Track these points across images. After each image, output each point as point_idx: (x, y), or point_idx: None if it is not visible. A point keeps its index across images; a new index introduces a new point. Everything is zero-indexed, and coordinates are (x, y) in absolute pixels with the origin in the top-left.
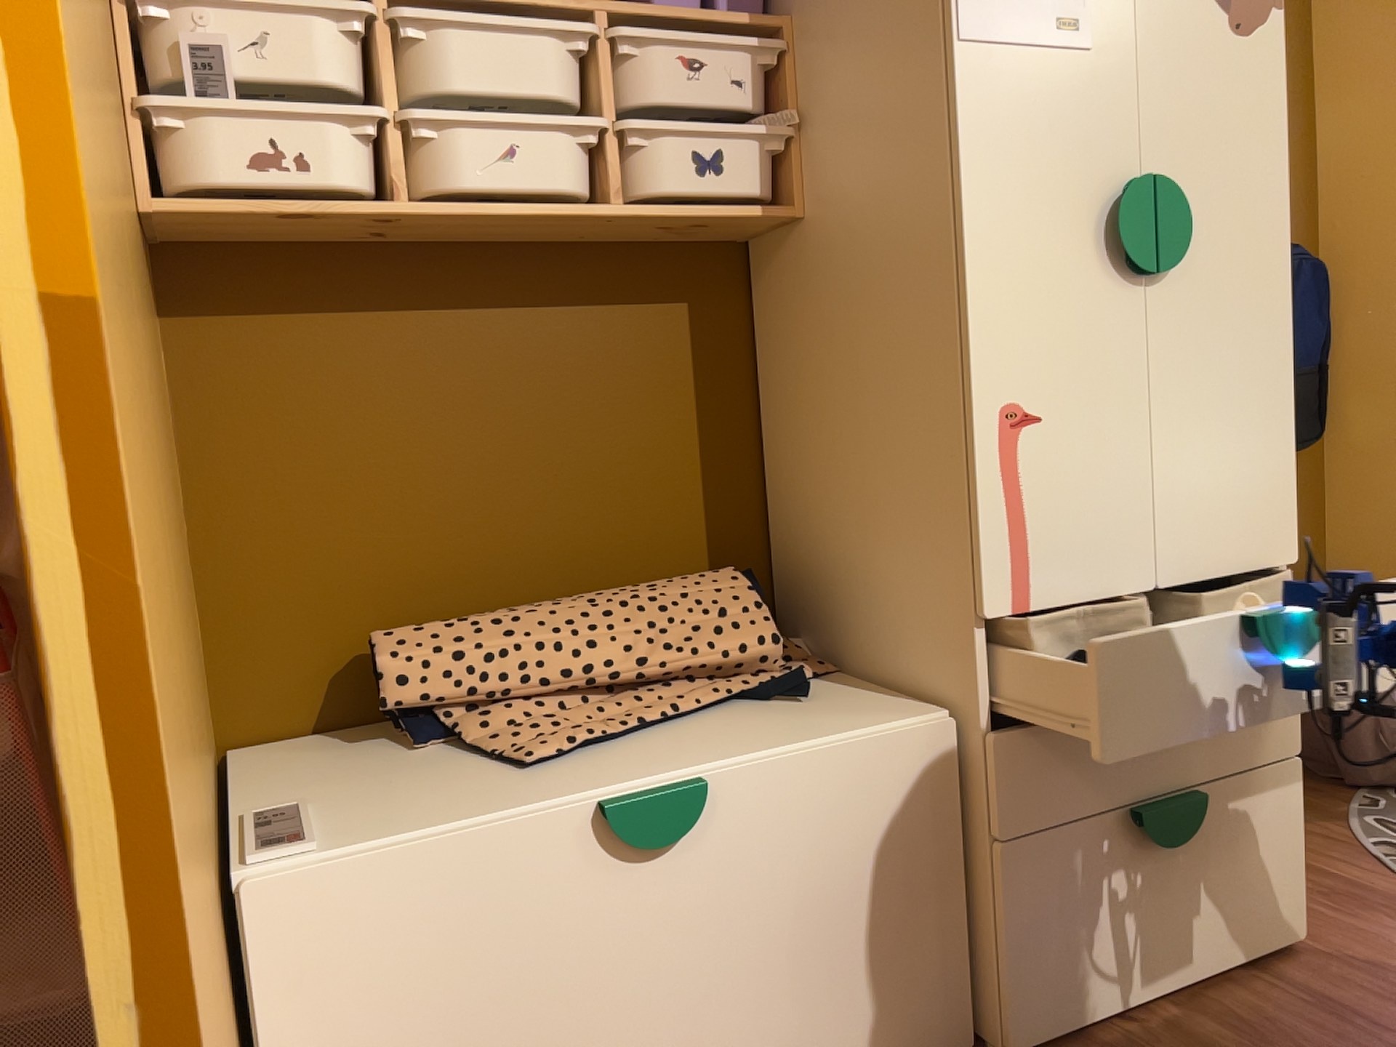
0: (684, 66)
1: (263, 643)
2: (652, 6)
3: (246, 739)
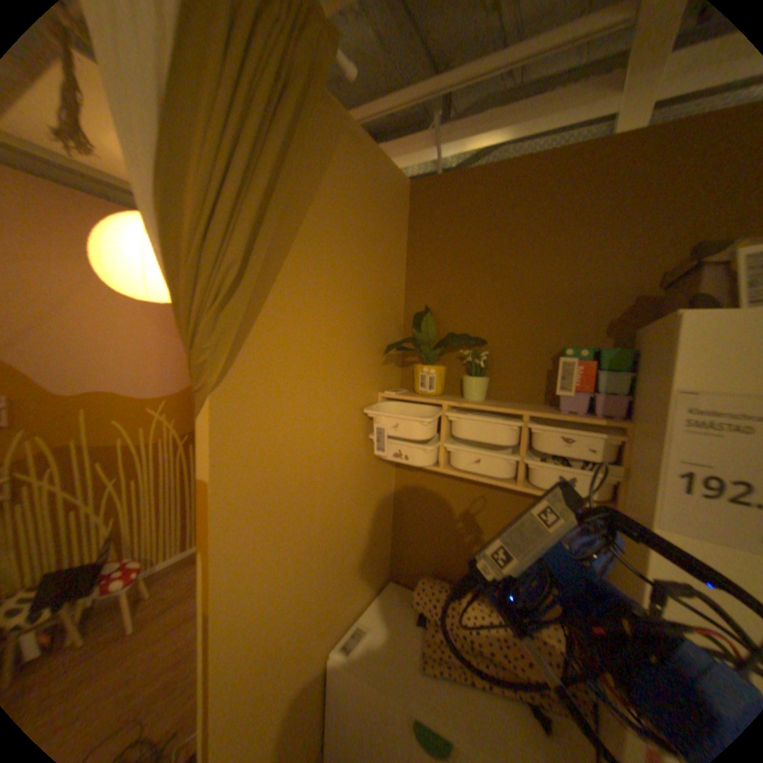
0: (562, 440)
1: (405, 558)
2: (552, 413)
3: (397, 580)
